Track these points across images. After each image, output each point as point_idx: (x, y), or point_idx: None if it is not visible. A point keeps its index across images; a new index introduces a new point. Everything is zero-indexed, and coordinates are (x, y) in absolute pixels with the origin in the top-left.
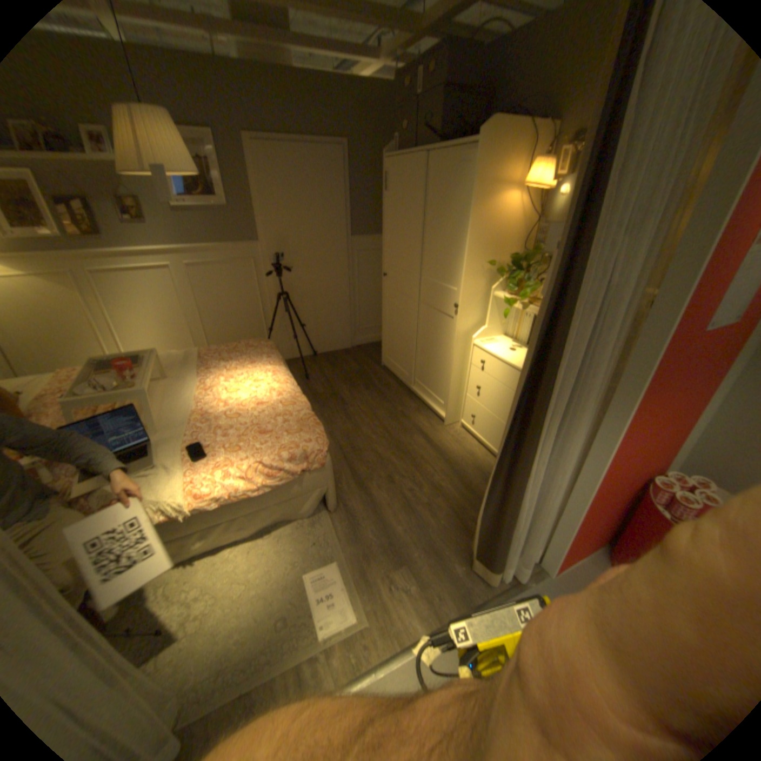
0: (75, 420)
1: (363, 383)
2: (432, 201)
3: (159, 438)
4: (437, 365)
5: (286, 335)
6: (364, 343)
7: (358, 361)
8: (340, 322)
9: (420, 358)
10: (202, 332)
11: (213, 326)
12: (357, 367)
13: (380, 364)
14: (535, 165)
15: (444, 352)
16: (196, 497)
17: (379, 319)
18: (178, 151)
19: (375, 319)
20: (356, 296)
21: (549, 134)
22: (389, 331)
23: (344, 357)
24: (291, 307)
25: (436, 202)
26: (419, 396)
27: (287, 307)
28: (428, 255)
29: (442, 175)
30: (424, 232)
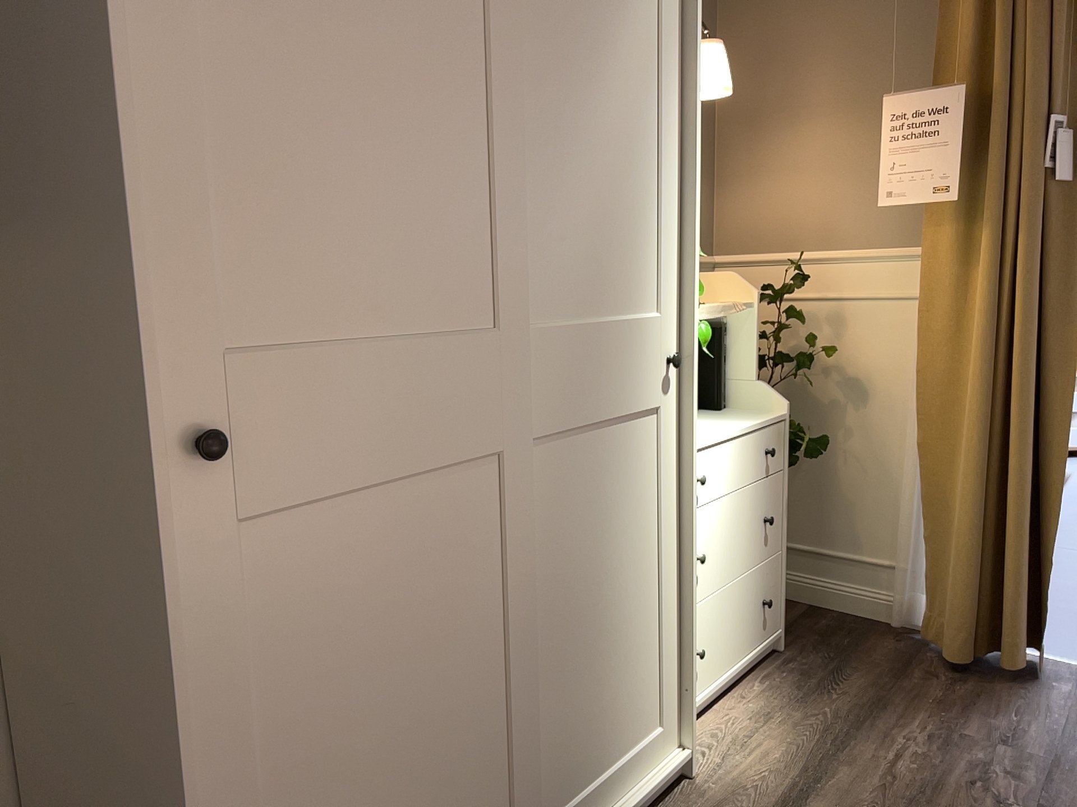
0: None
1: None
2: (533, 7)
3: None
4: (624, 631)
5: None
6: None
7: None
8: None
9: (545, 704)
10: None
11: None
12: None
13: None
14: None
15: (641, 552)
16: None
17: None
18: None
19: None
20: None
21: None
22: None
23: None
24: None
25: (553, 15)
26: None
27: None
28: (537, 227)
29: None
30: (518, 130)
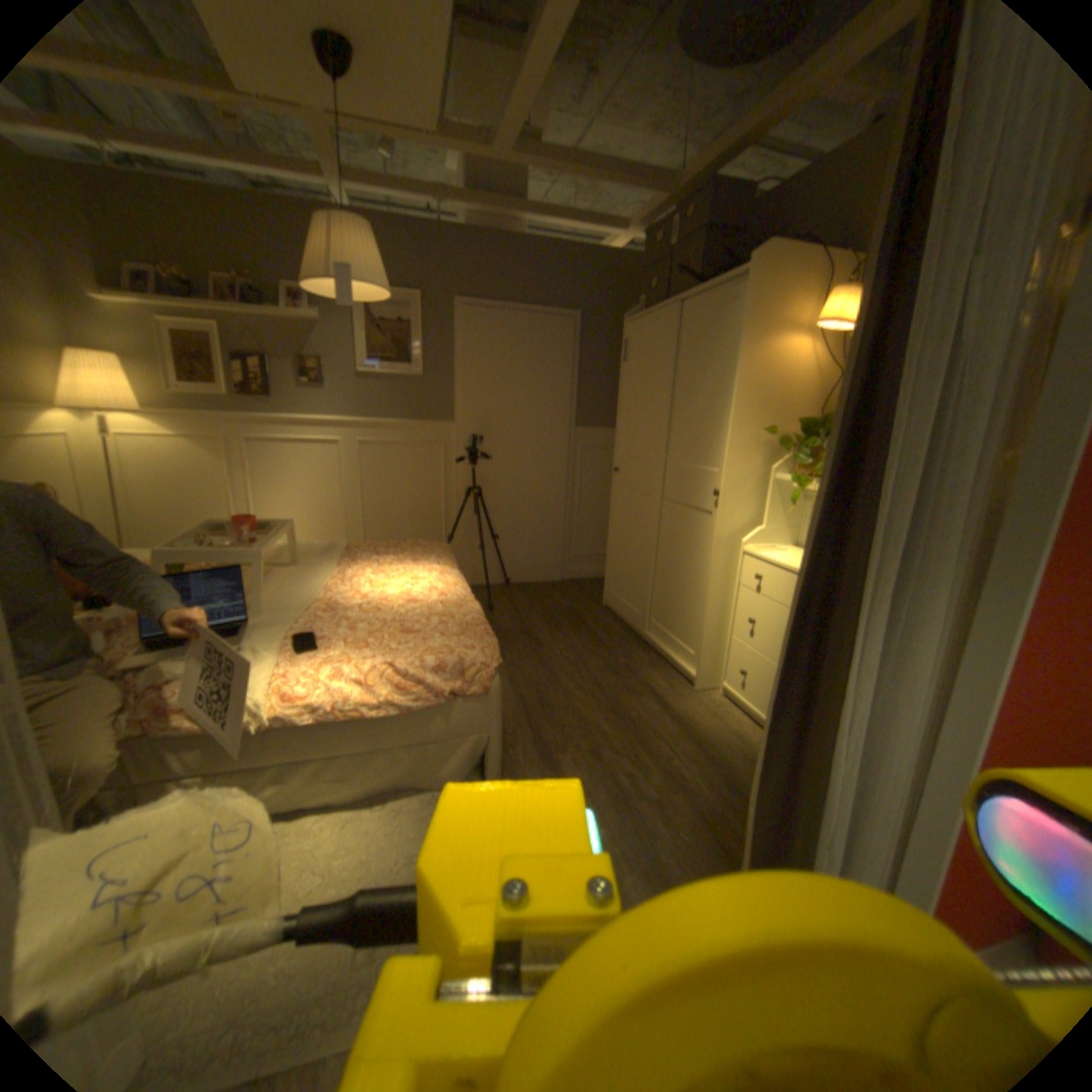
0: (161, 576)
1: (570, 622)
2: (685, 360)
3: (259, 618)
4: (686, 591)
5: (470, 548)
6: (580, 577)
7: (567, 597)
8: (548, 540)
9: (660, 584)
10: (360, 530)
11: (376, 523)
12: (564, 603)
13: (600, 602)
14: (832, 305)
15: (697, 568)
16: (282, 696)
17: (604, 543)
18: (373, 271)
19: (598, 543)
20: (574, 507)
21: (851, 268)
22: (616, 551)
23: (548, 589)
24: (483, 510)
25: (691, 359)
26: (656, 647)
27: (477, 510)
28: (677, 431)
29: (700, 325)
30: (673, 402)
